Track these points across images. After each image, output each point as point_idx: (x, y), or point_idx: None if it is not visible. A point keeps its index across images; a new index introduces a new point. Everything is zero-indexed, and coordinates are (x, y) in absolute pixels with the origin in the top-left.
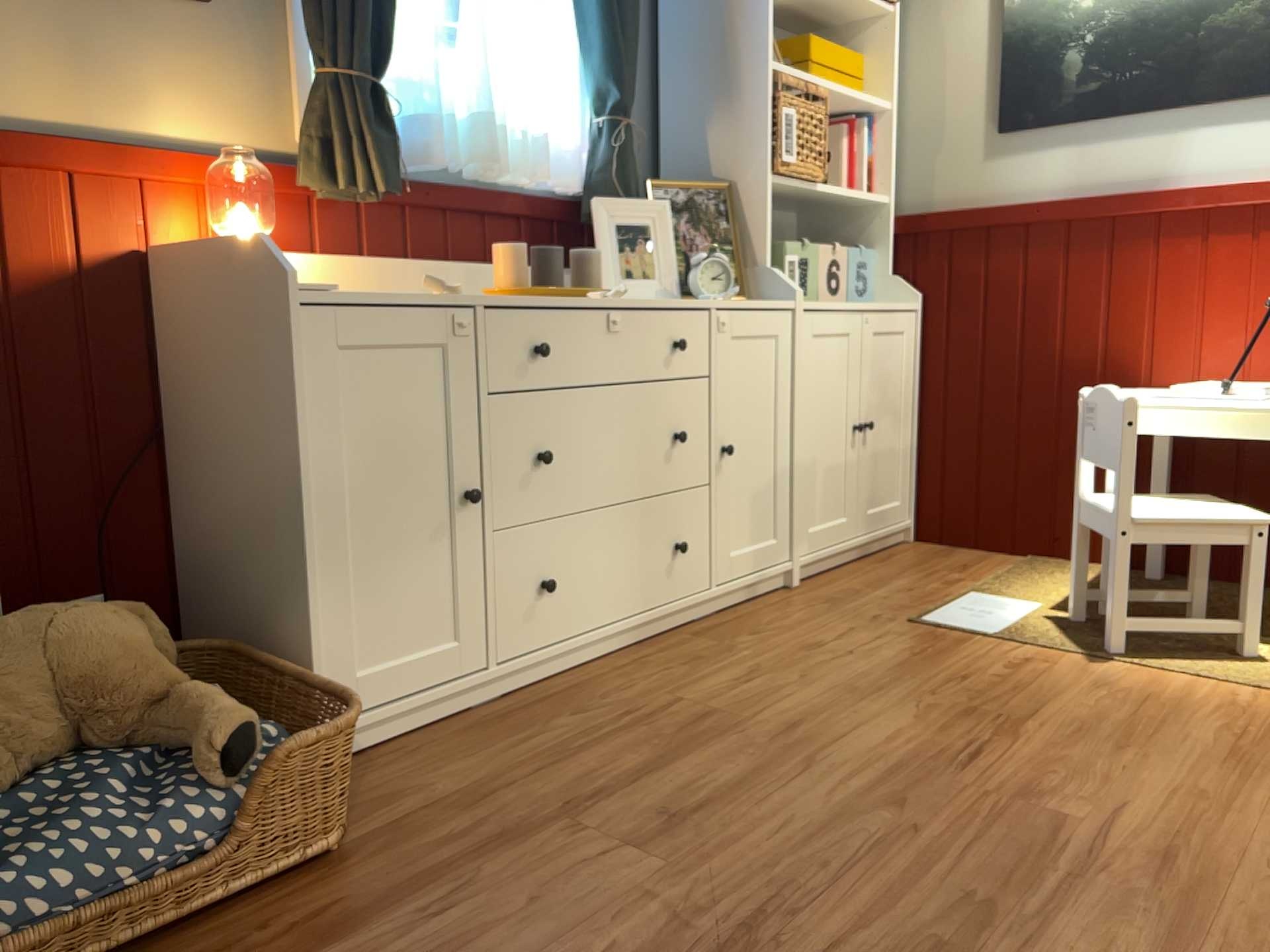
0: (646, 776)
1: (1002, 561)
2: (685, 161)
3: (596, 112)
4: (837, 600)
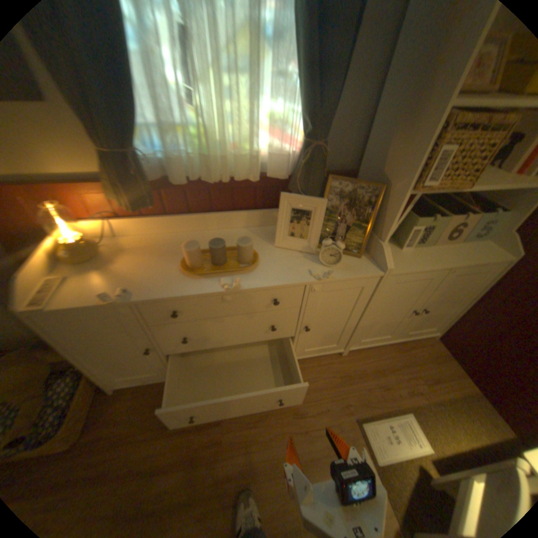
0: (161, 474)
1: (463, 389)
2: (377, 151)
3: (304, 130)
4: (349, 379)
